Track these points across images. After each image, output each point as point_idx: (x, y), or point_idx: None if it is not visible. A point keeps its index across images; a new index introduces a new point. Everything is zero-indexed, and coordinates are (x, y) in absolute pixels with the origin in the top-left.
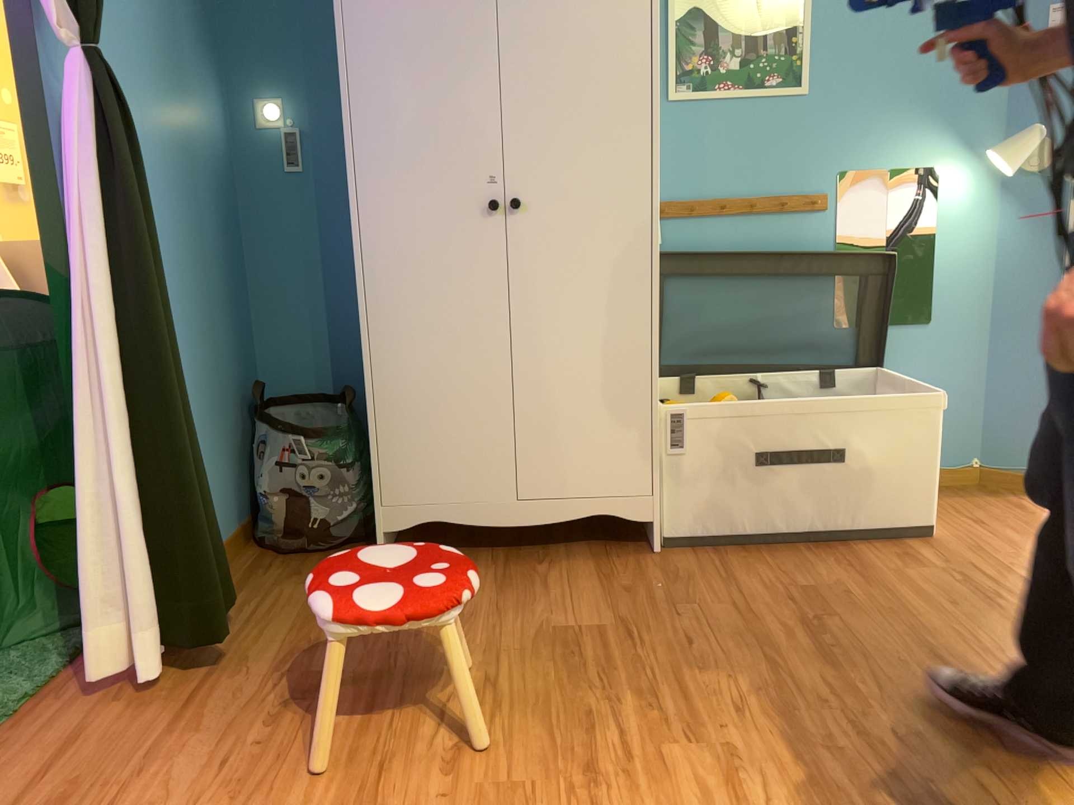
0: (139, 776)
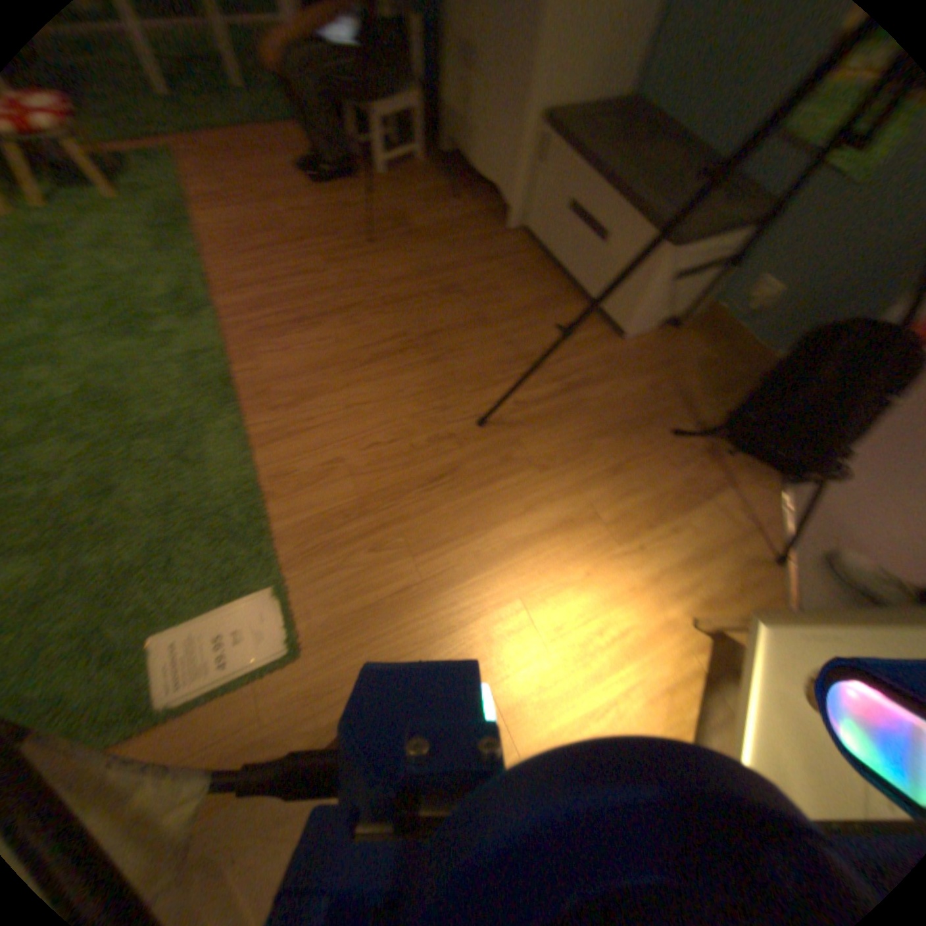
0: (260, 158)
